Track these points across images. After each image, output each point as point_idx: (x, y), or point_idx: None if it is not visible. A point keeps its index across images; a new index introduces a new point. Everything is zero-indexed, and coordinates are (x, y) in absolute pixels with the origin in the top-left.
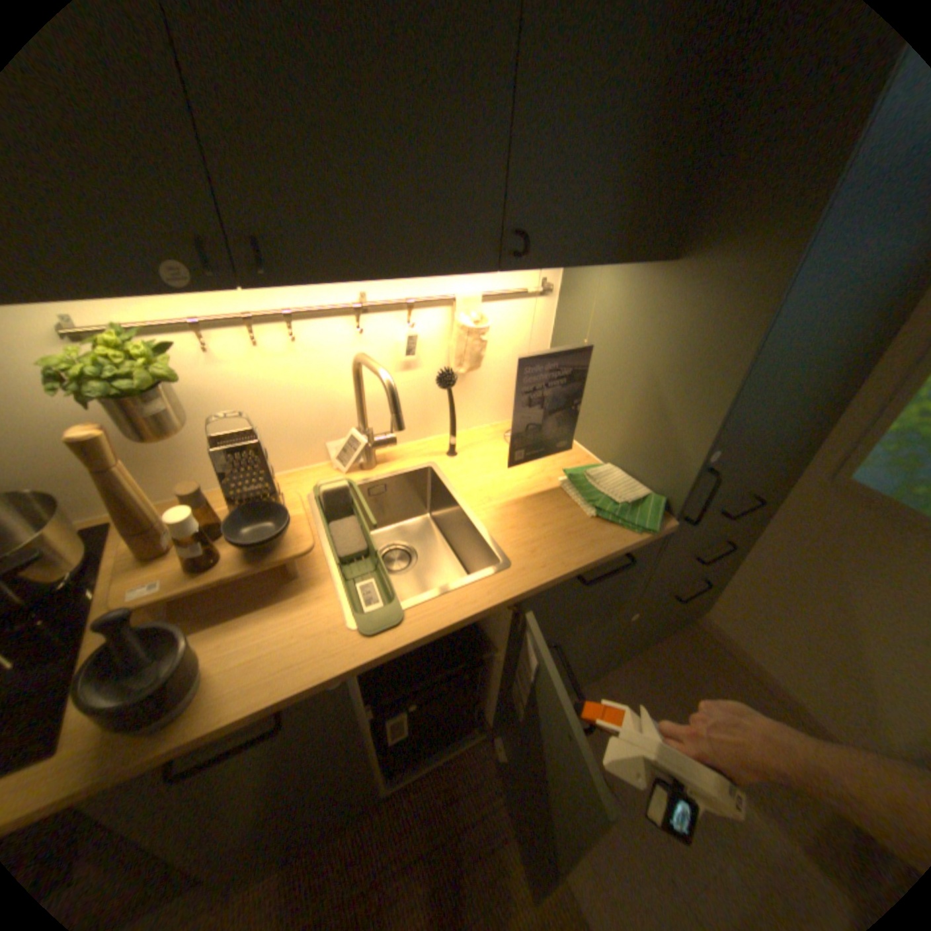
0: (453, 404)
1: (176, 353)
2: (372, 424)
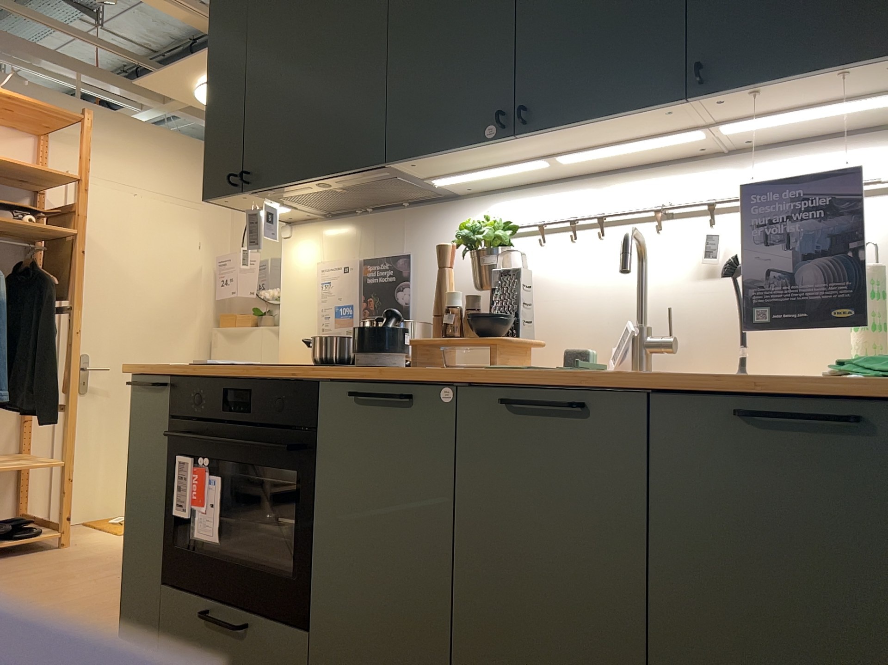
0: (739, 299)
1: (527, 245)
2: (655, 327)
